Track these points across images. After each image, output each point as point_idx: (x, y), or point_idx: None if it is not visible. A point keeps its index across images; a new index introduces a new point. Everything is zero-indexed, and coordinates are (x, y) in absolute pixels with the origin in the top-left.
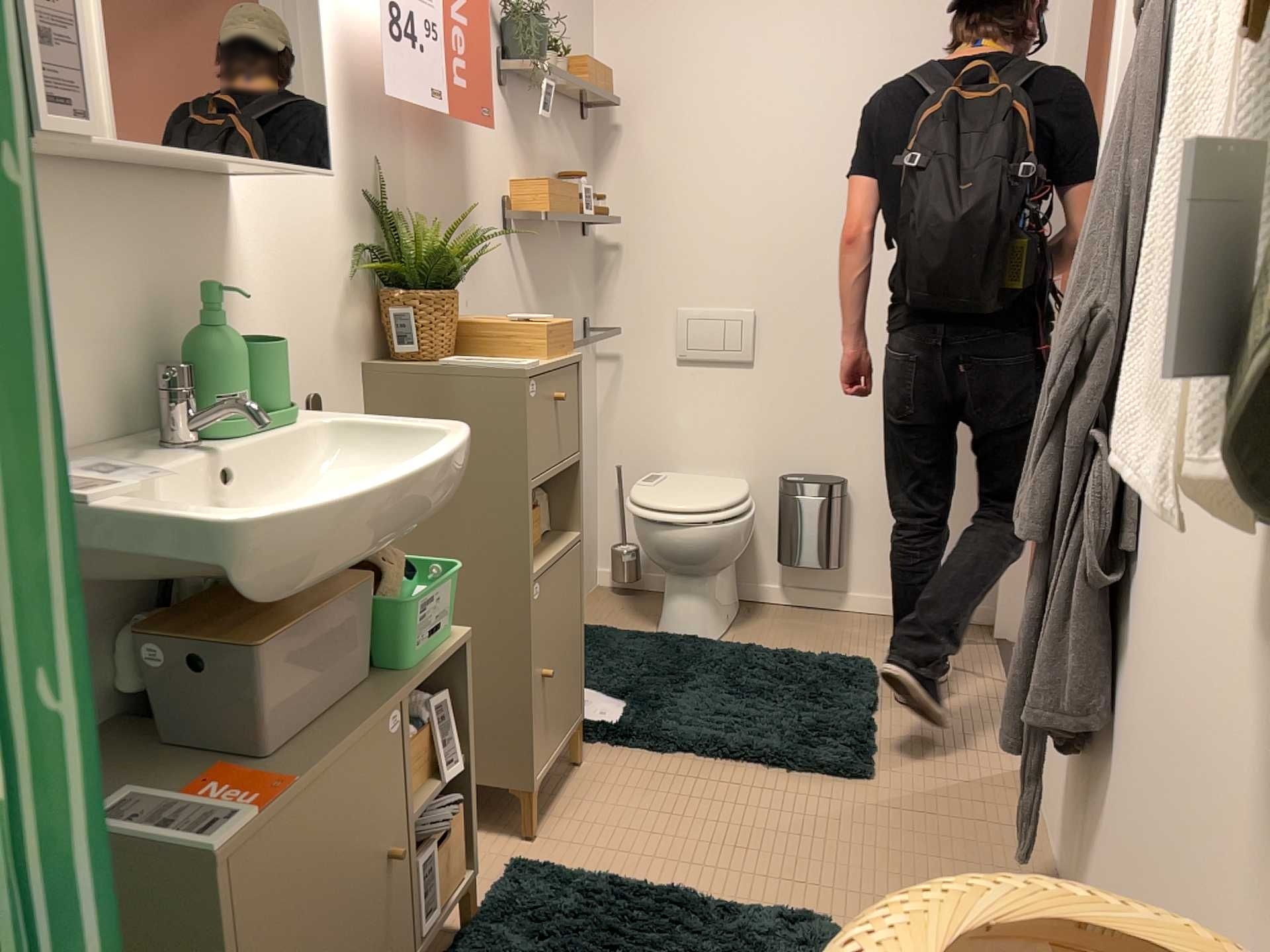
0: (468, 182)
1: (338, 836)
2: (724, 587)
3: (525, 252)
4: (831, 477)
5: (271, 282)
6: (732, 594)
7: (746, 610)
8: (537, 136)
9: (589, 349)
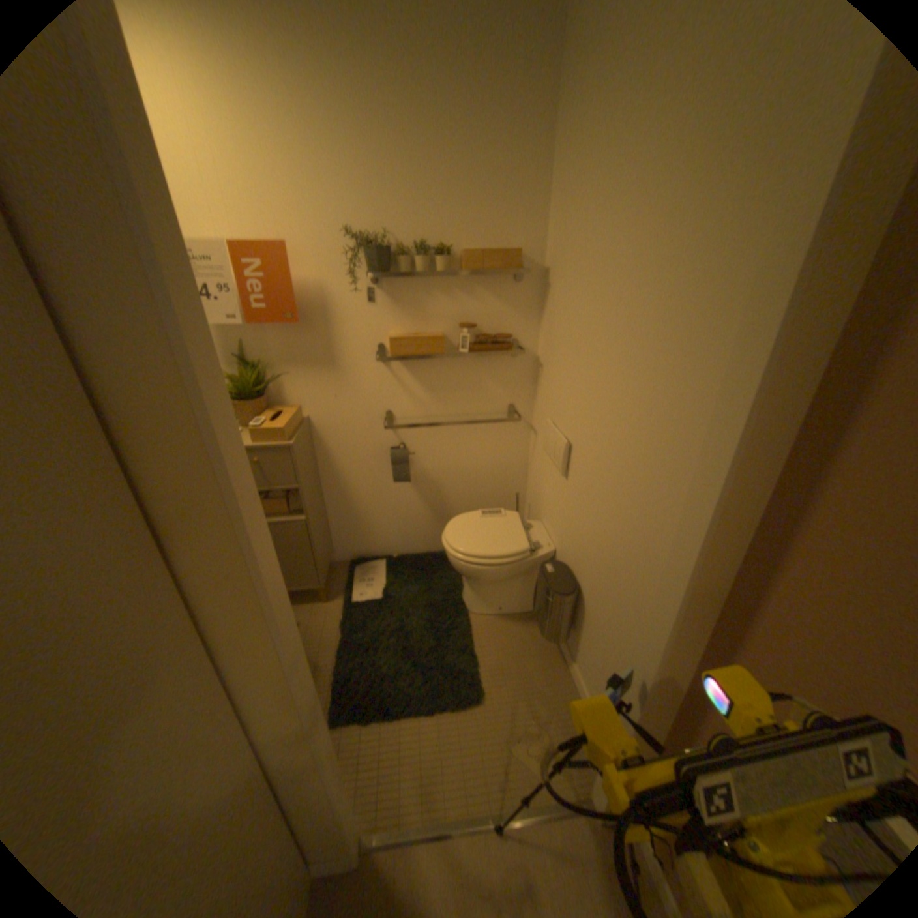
0: (332, 340)
1: None
2: (497, 593)
3: (410, 370)
4: (571, 586)
5: None
6: (512, 600)
7: (533, 616)
8: (430, 303)
9: (516, 423)
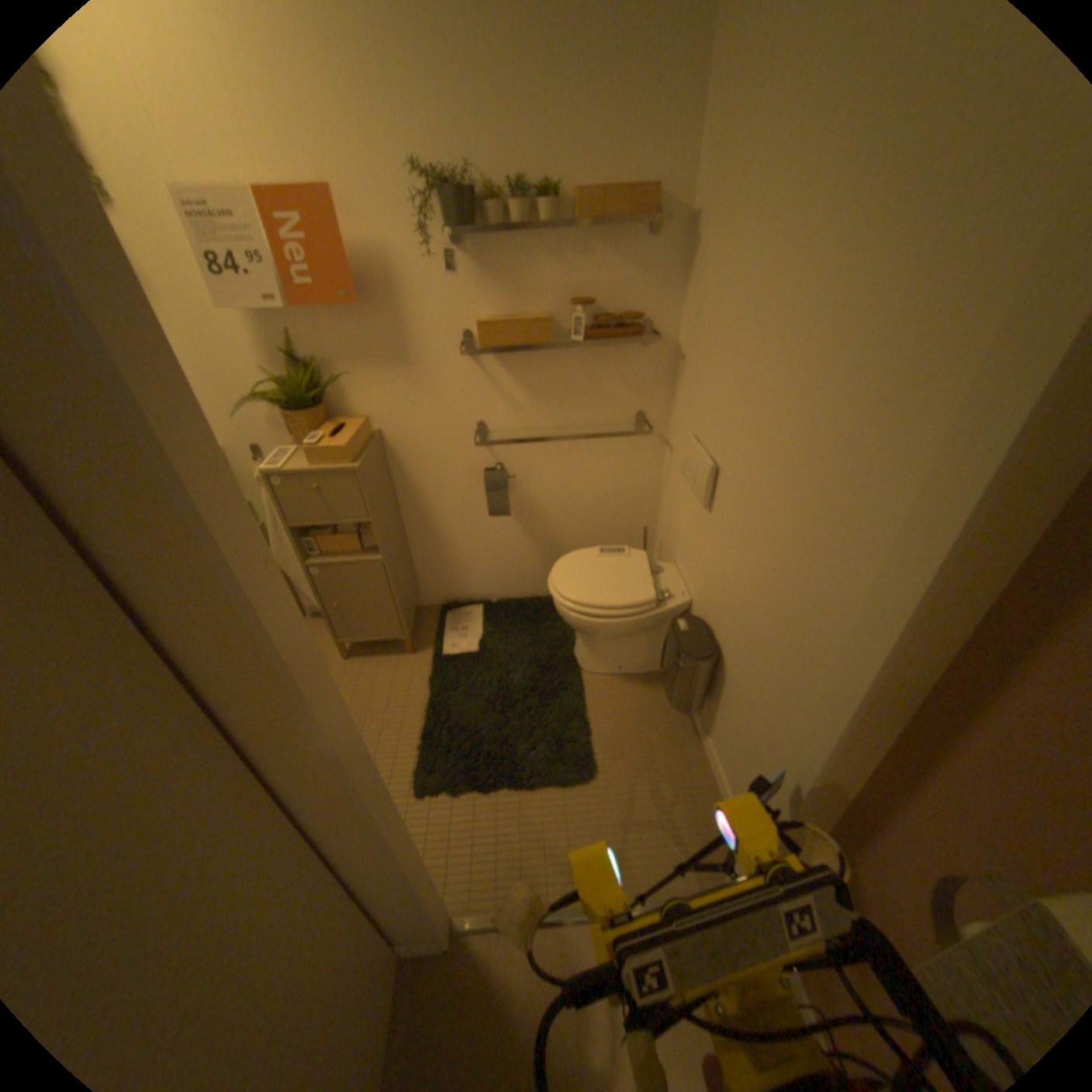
0: (403, 327)
1: None
2: (617, 649)
3: (507, 366)
4: (710, 649)
5: (208, 398)
6: (635, 658)
7: (660, 677)
8: (532, 269)
9: (647, 436)
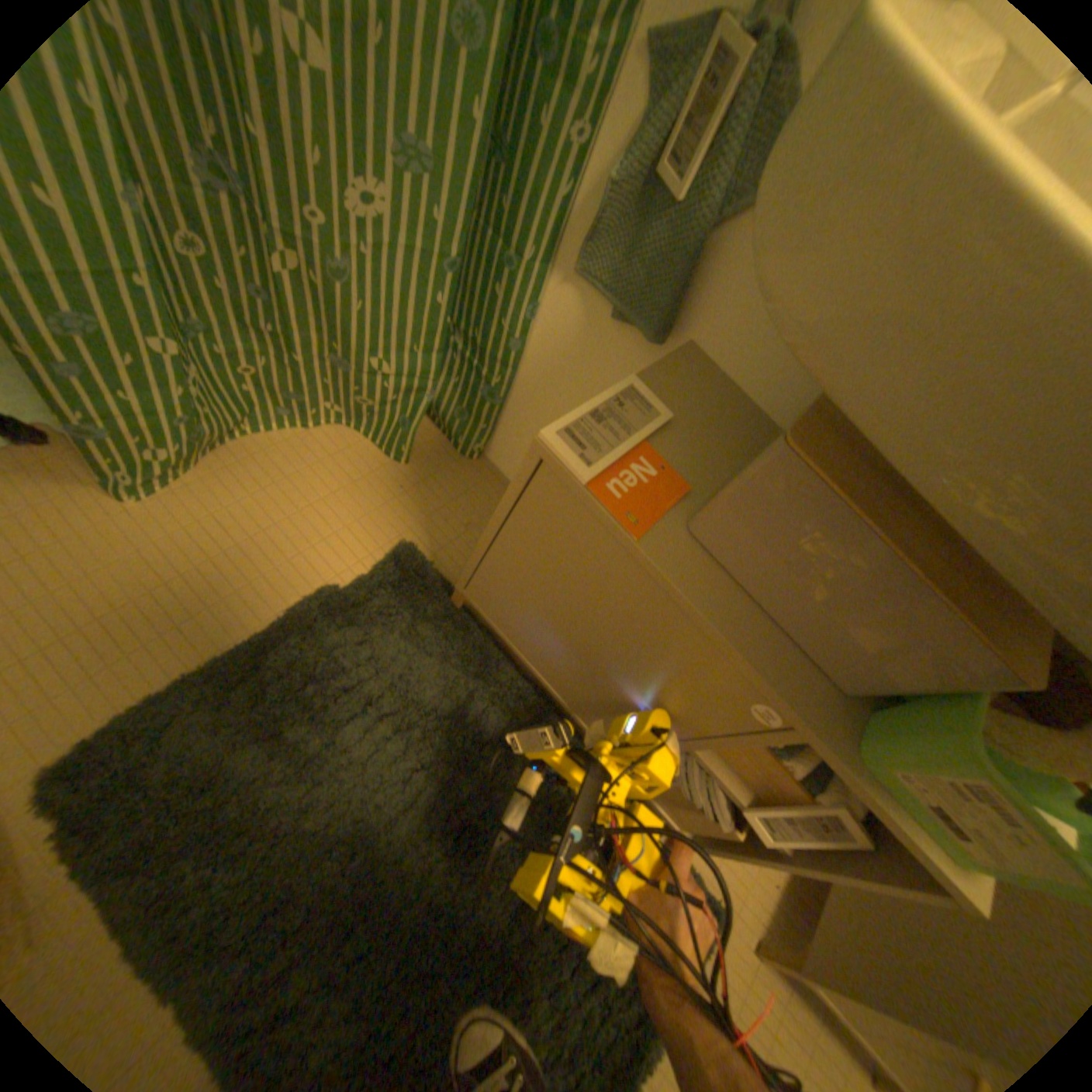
0: None
1: (626, 622)
2: None
3: None
4: None
5: None
6: None
7: None
8: None
9: None
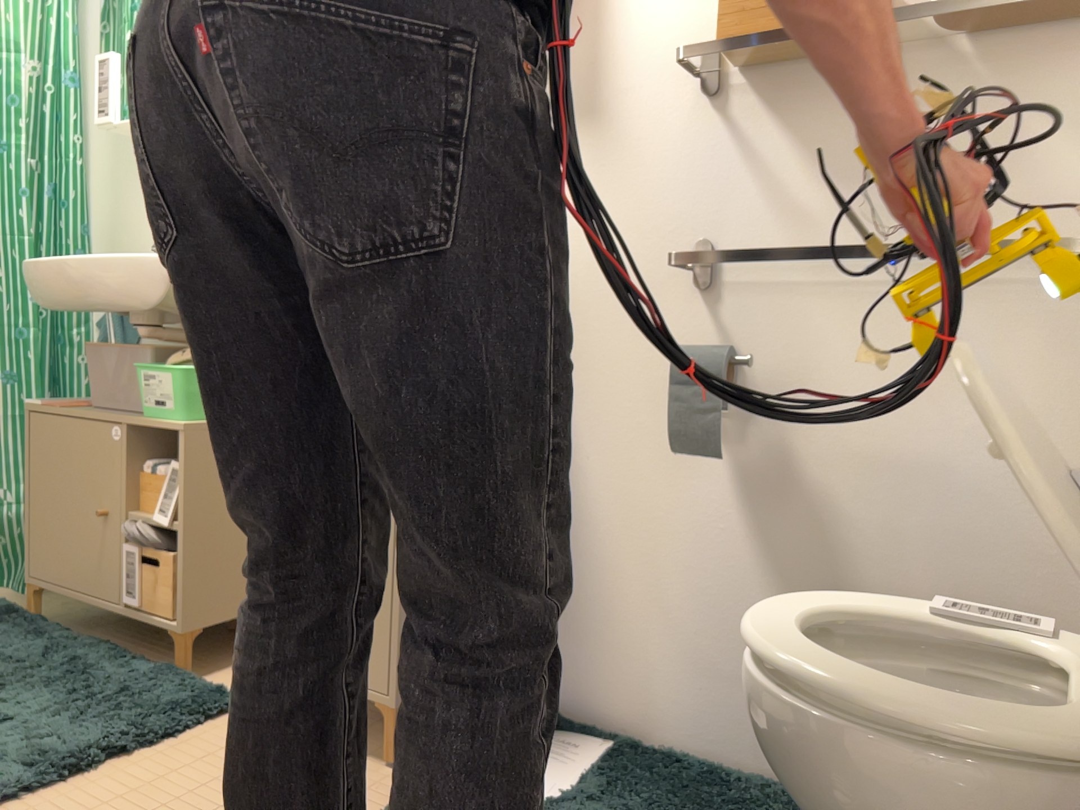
0: (598, 56)
1: (84, 458)
2: None
3: (774, 117)
4: None
5: None
6: None
7: None
8: None
9: None
